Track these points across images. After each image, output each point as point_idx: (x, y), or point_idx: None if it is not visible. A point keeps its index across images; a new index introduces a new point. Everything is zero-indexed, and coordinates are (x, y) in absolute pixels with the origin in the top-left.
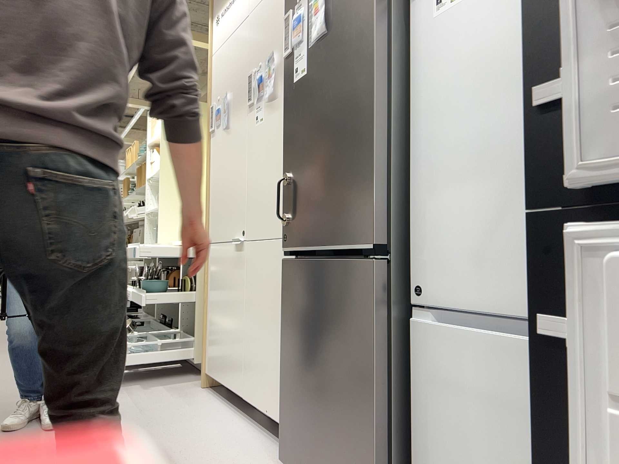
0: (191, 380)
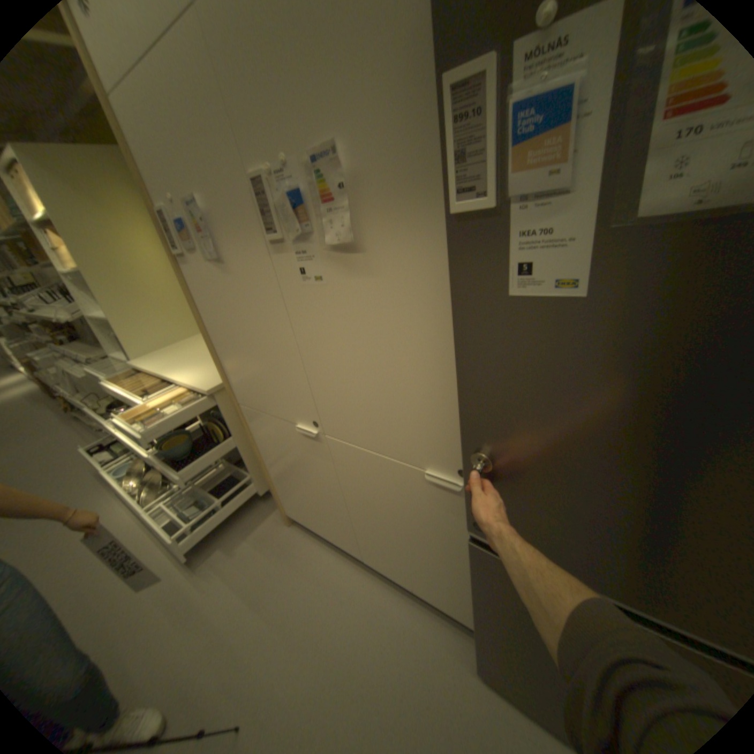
0: (266, 515)
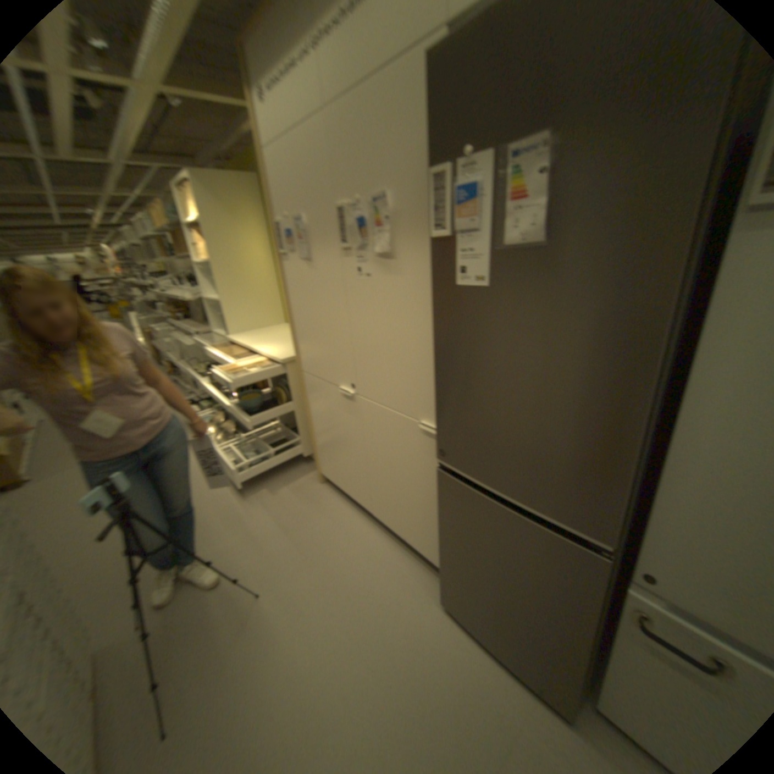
0: (304, 473)
